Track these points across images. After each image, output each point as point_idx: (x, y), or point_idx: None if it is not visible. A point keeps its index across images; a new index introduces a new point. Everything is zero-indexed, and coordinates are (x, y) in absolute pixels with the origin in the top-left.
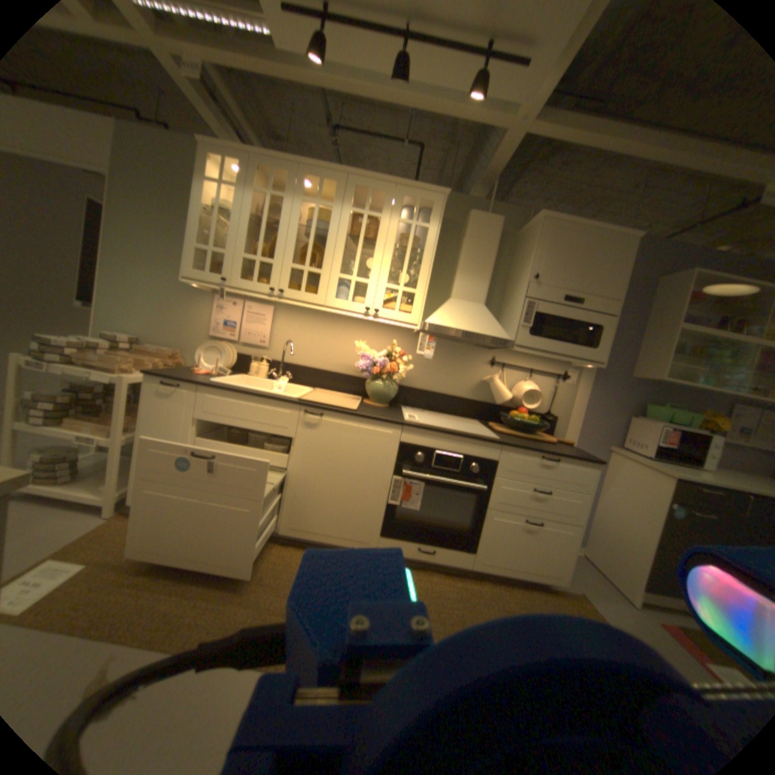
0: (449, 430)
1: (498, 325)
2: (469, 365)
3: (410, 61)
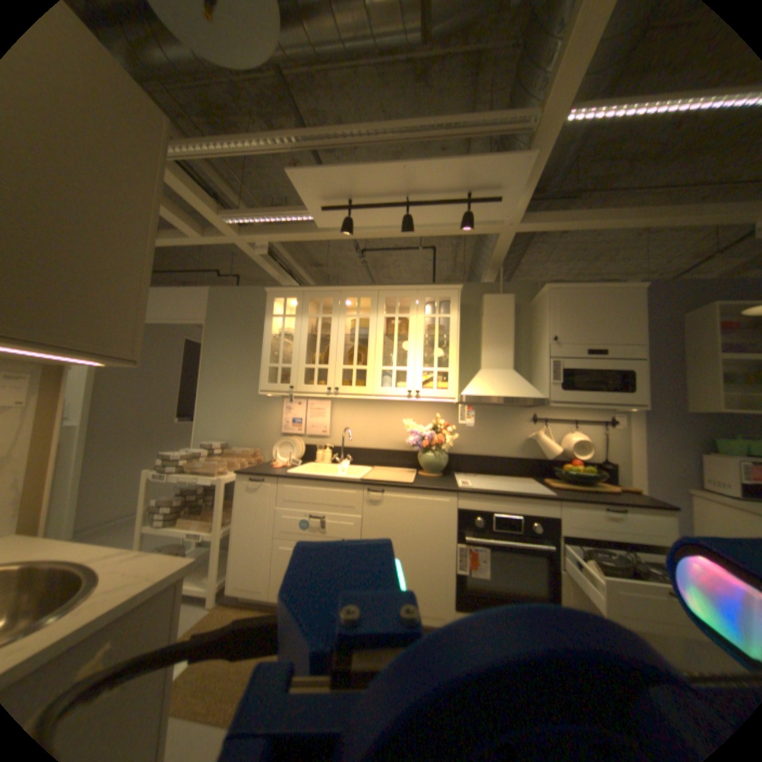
0: (503, 491)
1: (530, 386)
2: (511, 425)
3: (412, 215)
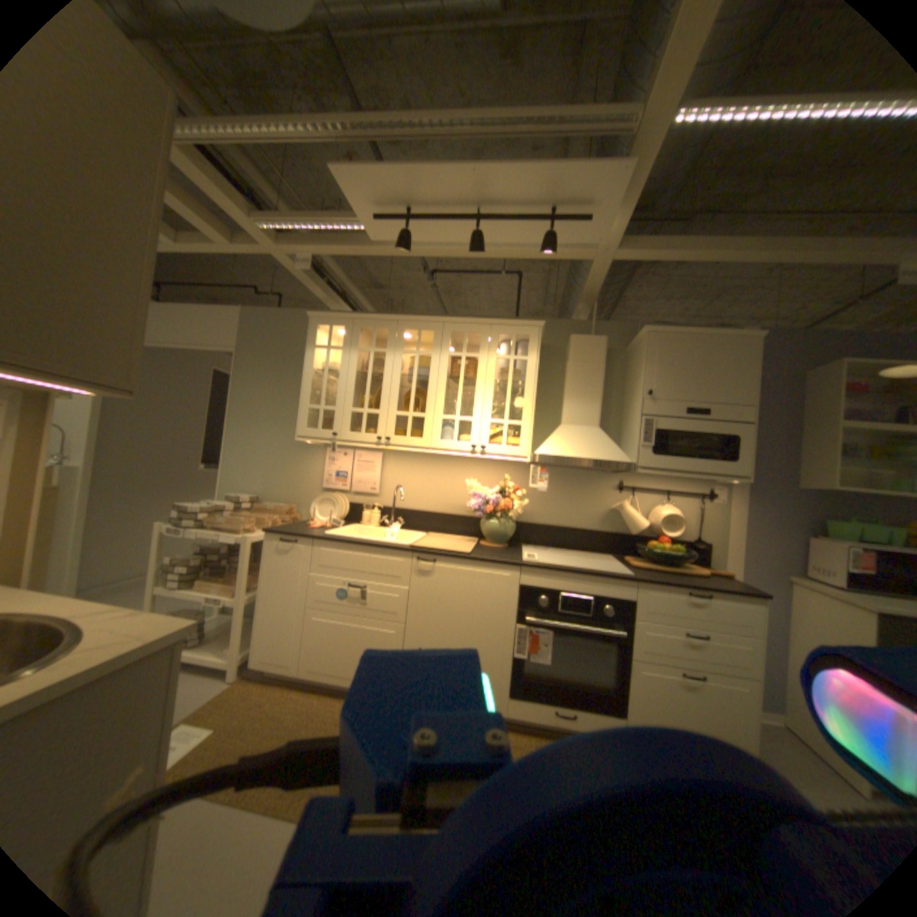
0: (574, 568)
1: (617, 447)
2: (594, 492)
3: (485, 230)
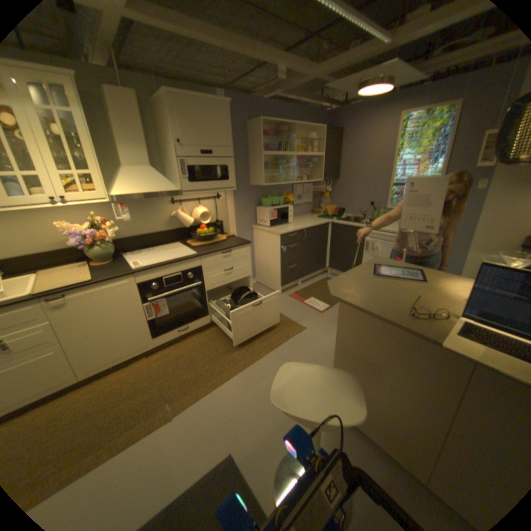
0: (166, 262)
1: (168, 182)
2: (158, 209)
3: None
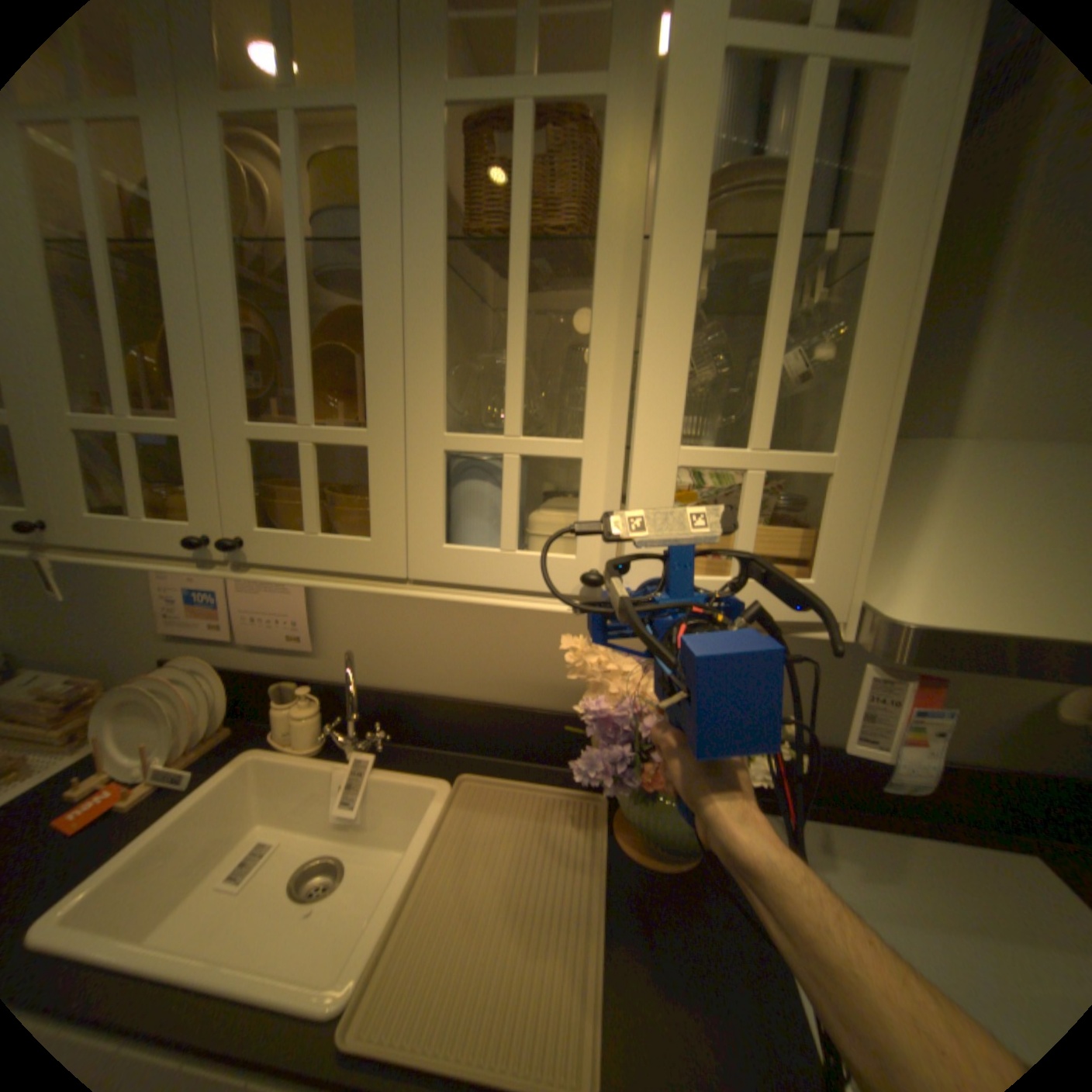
0: None
1: None
2: None
3: None
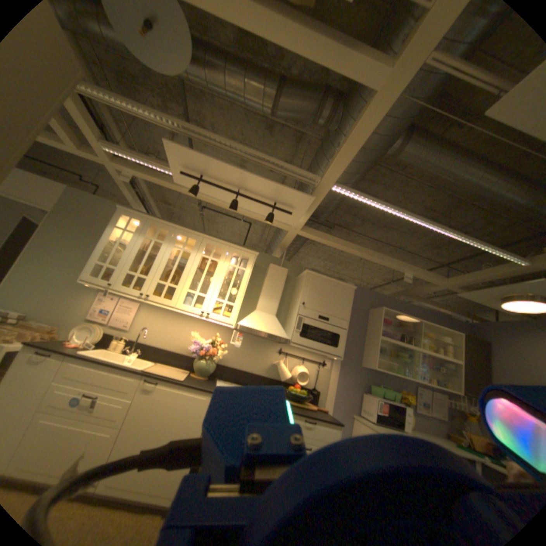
0: None
1: (282, 330)
2: (265, 353)
3: (239, 201)
